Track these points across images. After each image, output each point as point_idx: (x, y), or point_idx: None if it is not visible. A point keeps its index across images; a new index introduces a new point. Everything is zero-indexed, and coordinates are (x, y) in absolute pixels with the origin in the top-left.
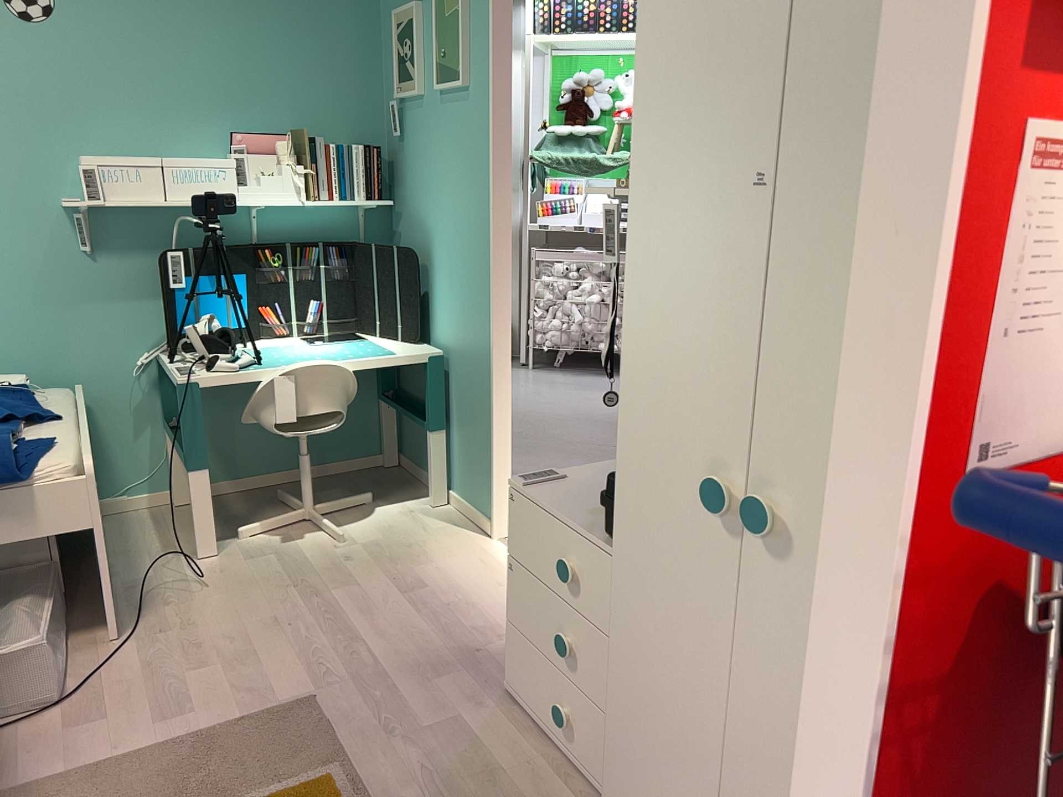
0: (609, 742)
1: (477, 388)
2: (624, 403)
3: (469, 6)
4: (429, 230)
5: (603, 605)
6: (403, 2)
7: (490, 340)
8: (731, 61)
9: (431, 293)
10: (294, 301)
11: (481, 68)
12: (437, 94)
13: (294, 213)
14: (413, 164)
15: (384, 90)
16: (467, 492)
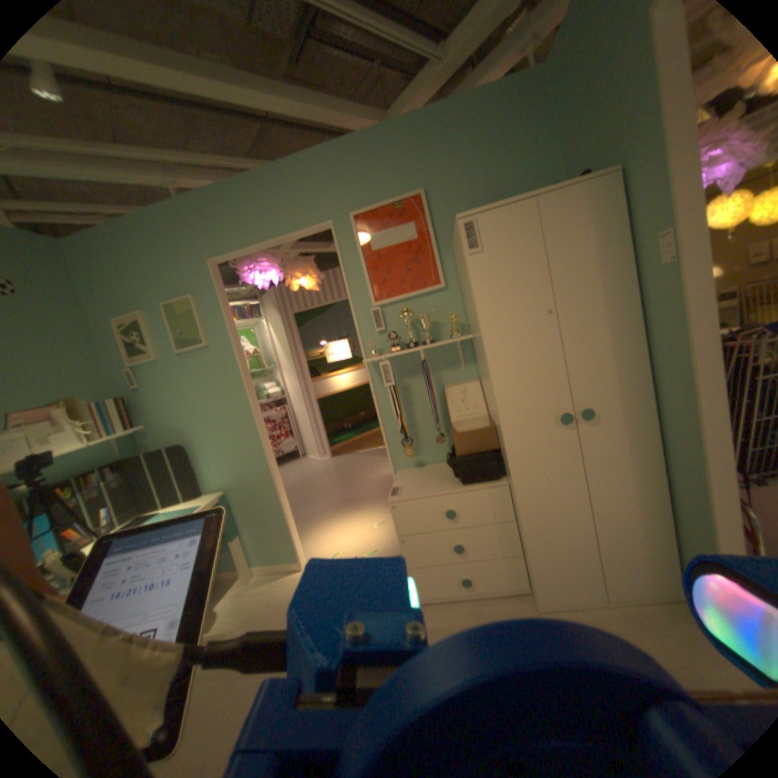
0: (529, 552)
1: (262, 498)
2: (500, 413)
3: (198, 307)
4: (185, 432)
5: (475, 514)
6: (117, 313)
7: (267, 467)
8: (525, 282)
9: (196, 466)
10: (88, 516)
11: (219, 335)
12: (174, 356)
13: (66, 458)
14: (154, 401)
15: (106, 366)
16: (267, 560)
